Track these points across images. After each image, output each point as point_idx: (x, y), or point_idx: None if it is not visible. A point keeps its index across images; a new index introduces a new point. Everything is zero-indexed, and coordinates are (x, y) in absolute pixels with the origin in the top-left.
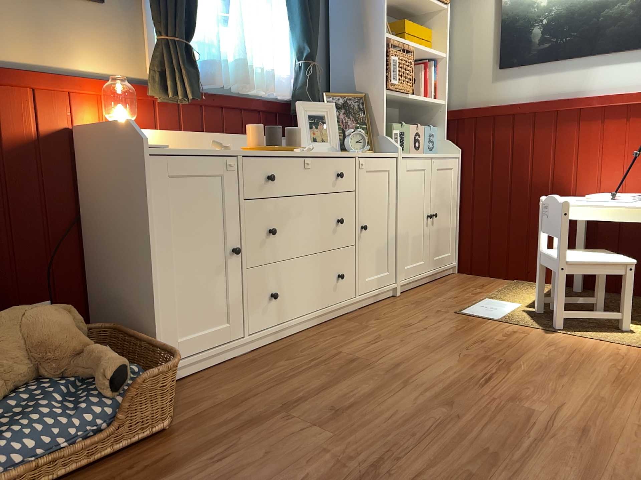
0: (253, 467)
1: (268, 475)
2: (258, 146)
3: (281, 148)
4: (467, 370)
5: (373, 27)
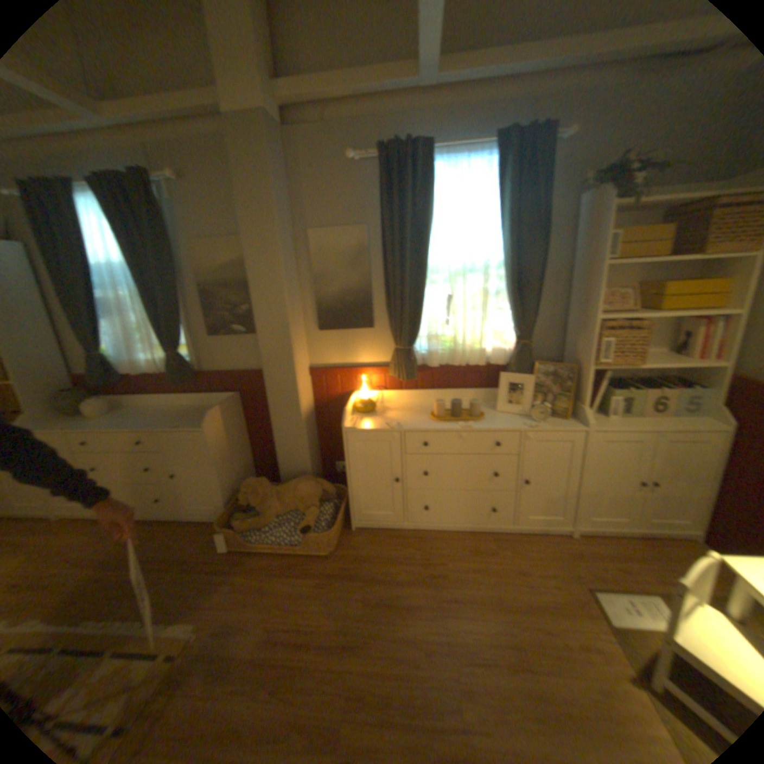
0: (321, 602)
1: (319, 612)
2: (436, 417)
3: (452, 420)
4: (486, 647)
5: (592, 308)
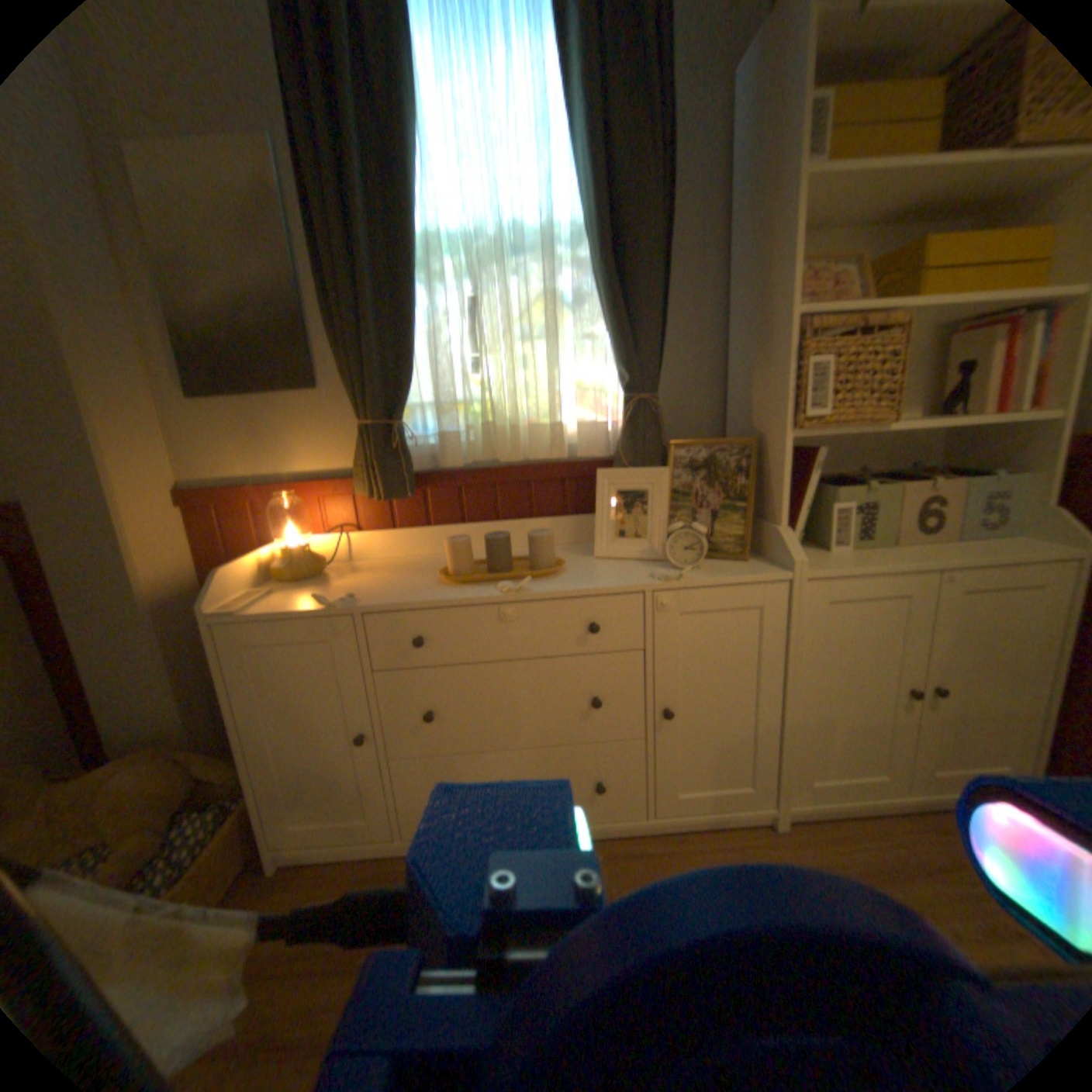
0: None
1: None
2: (451, 574)
3: (487, 578)
4: None
5: (780, 296)
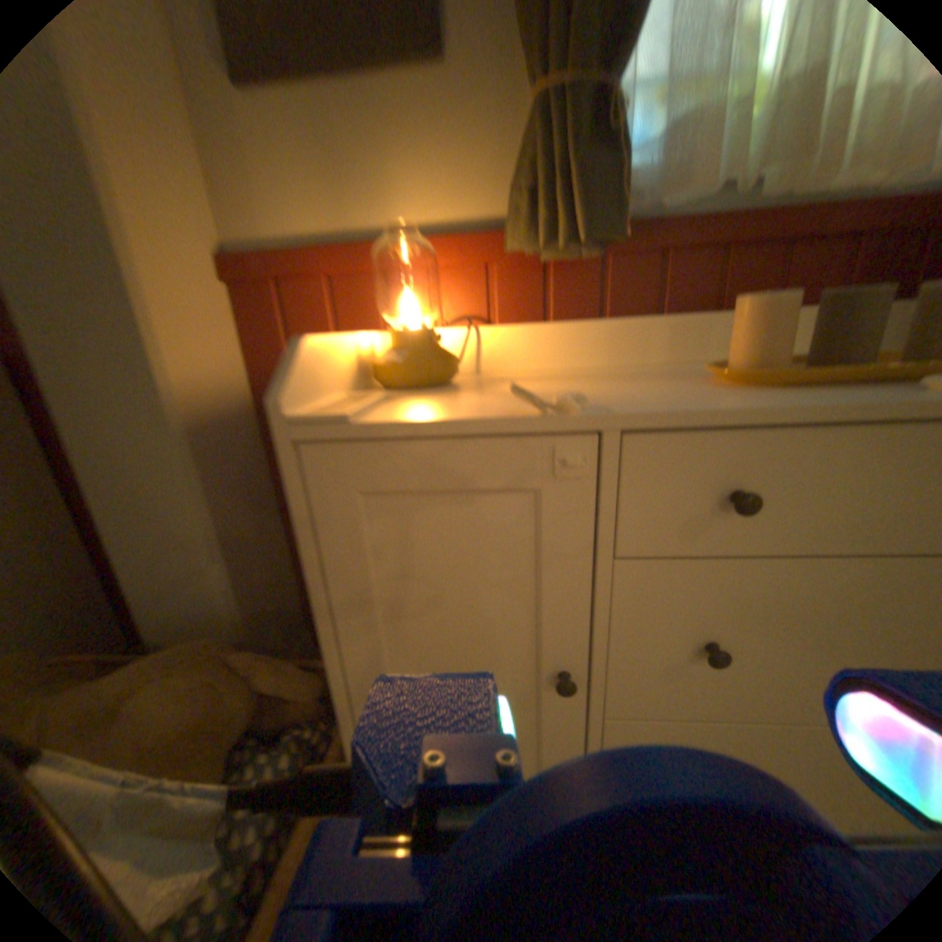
0: None
1: None
2: (759, 370)
3: (865, 373)
4: None
5: None
